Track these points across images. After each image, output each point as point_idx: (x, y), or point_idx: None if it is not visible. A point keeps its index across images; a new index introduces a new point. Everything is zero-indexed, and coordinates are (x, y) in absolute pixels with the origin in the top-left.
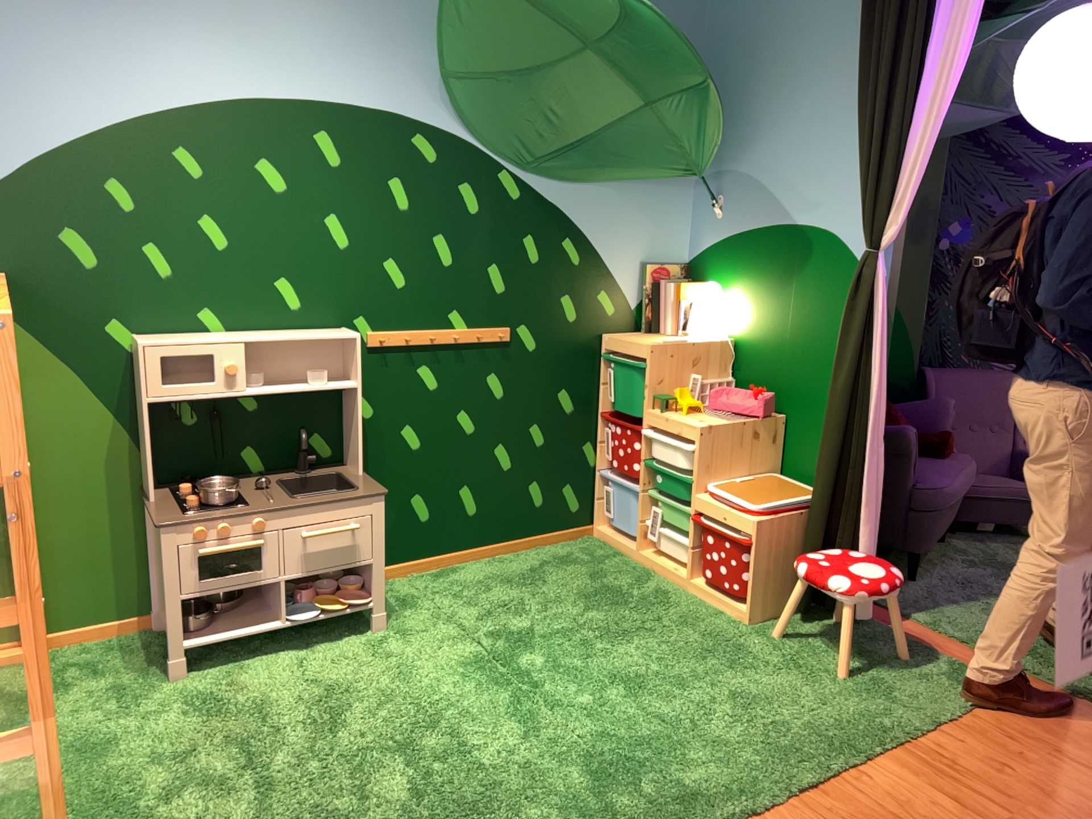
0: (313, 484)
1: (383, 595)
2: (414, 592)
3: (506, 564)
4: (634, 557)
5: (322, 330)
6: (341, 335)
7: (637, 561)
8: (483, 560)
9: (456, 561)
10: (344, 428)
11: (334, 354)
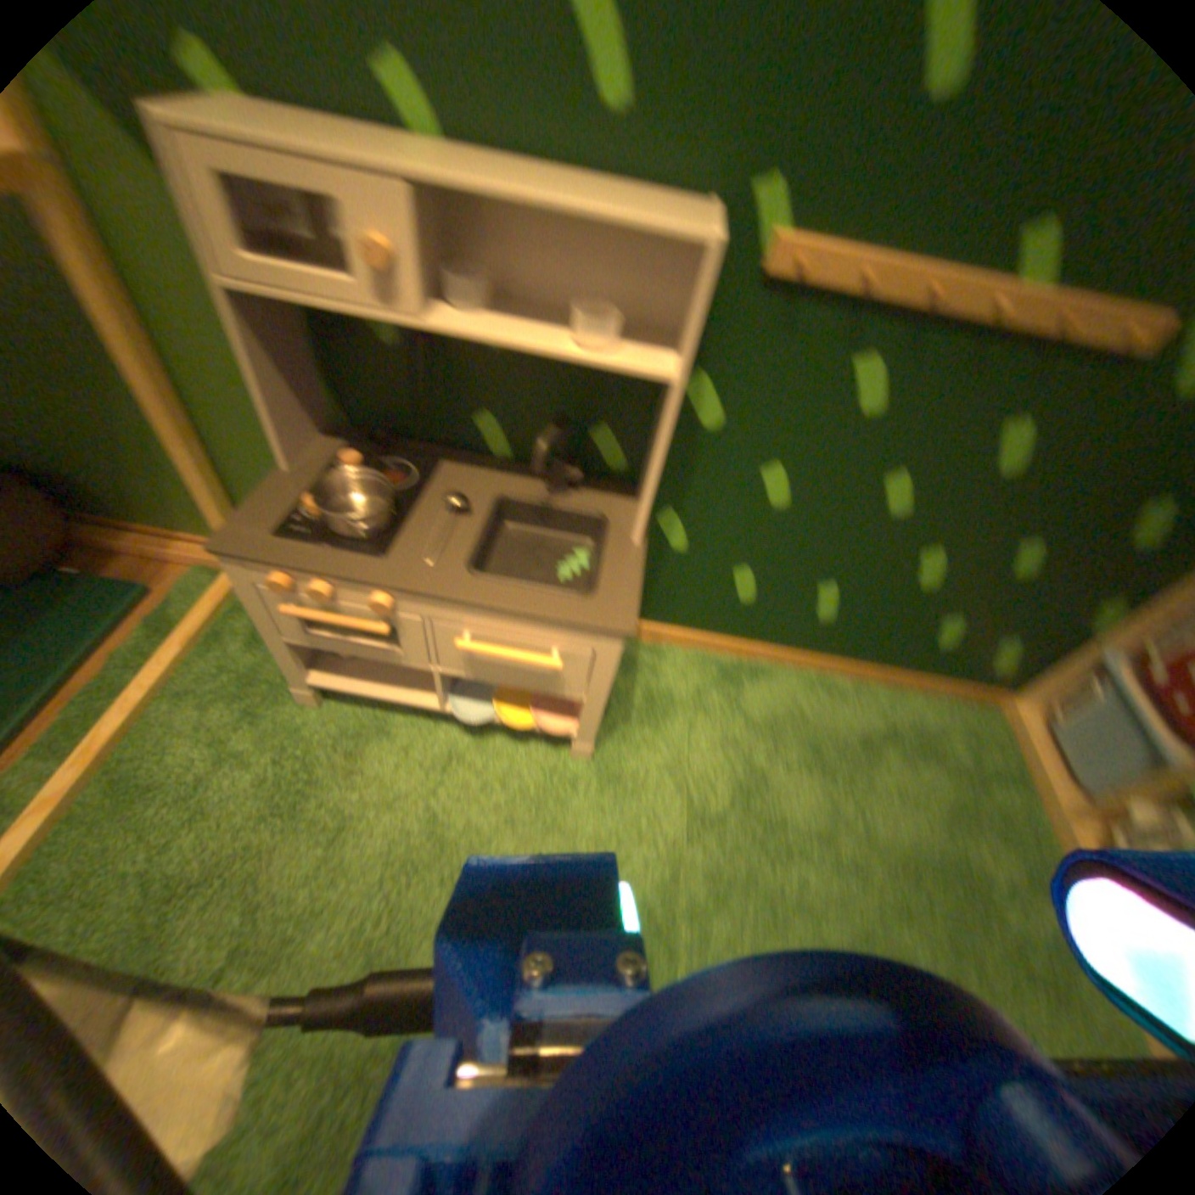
0: (552, 519)
1: (591, 726)
2: (671, 693)
3: (831, 705)
4: (1050, 815)
5: (657, 182)
6: (677, 211)
7: (1051, 829)
8: (802, 676)
9: (765, 658)
10: (651, 431)
11: (667, 259)
